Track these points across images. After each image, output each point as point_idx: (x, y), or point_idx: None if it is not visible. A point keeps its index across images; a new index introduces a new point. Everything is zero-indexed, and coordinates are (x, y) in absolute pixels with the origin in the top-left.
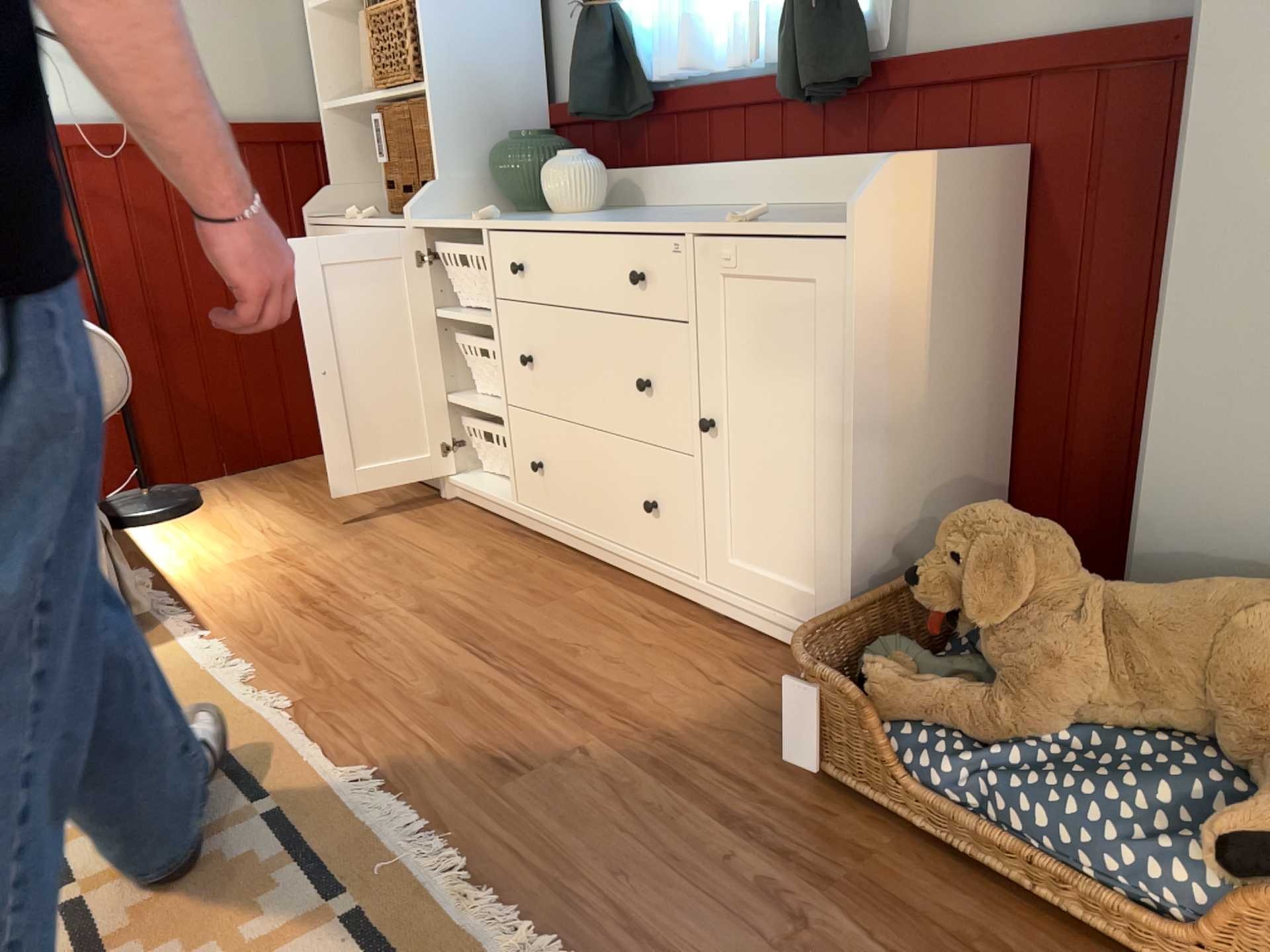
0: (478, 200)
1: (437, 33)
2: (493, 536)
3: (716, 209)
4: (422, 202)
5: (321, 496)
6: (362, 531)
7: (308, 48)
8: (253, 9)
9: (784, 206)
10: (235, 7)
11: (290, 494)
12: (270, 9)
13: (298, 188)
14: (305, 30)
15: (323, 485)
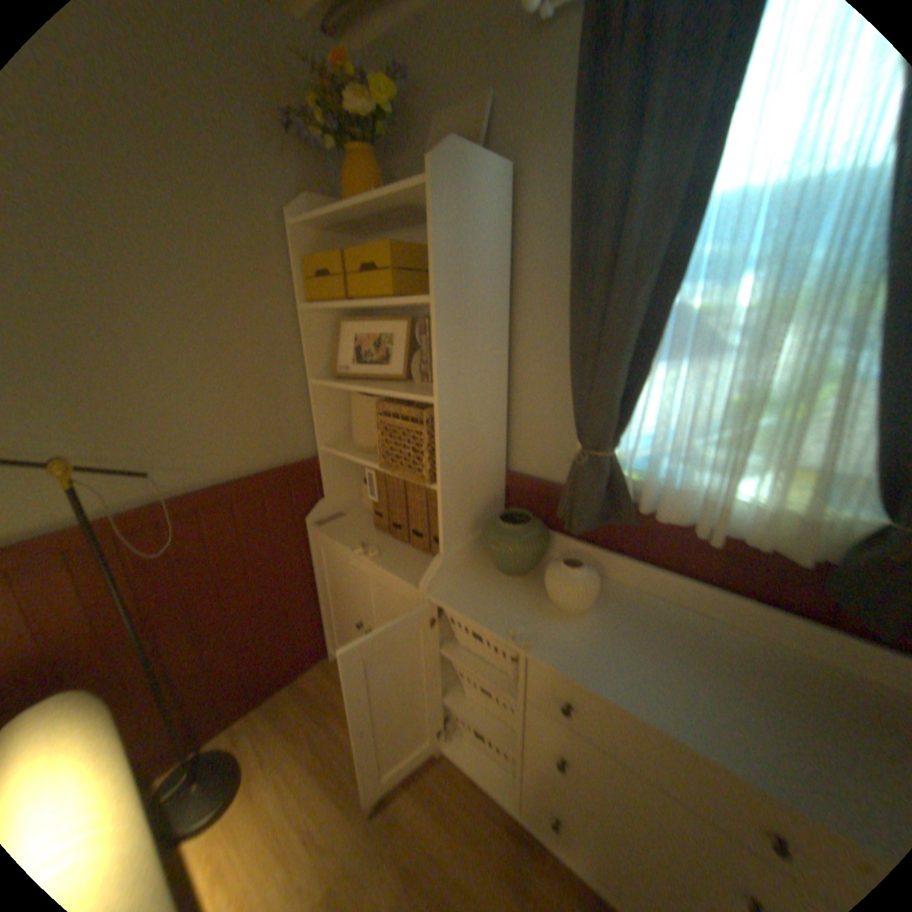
0: (469, 556)
1: (451, 449)
2: (504, 846)
3: (720, 636)
4: (435, 577)
5: (336, 755)
6: (391, 837)
7: (309, 404)
8: (269, 384)
9: (792, 650)
10: (255, 386)
11: (310, 750)
12: (282, 382)
13: (302, 502)
14: (307, 392)
15: (332, 729)
